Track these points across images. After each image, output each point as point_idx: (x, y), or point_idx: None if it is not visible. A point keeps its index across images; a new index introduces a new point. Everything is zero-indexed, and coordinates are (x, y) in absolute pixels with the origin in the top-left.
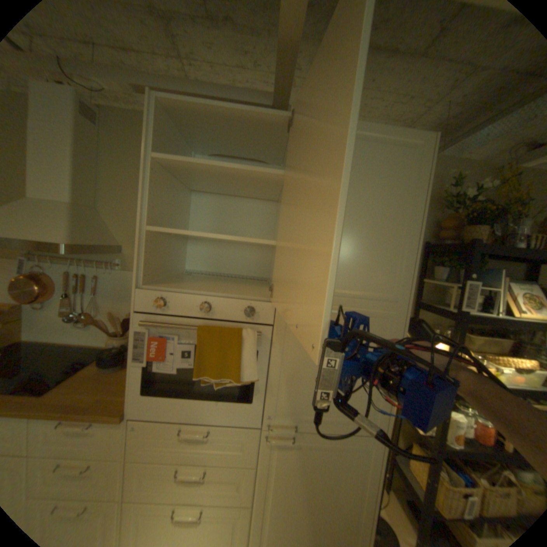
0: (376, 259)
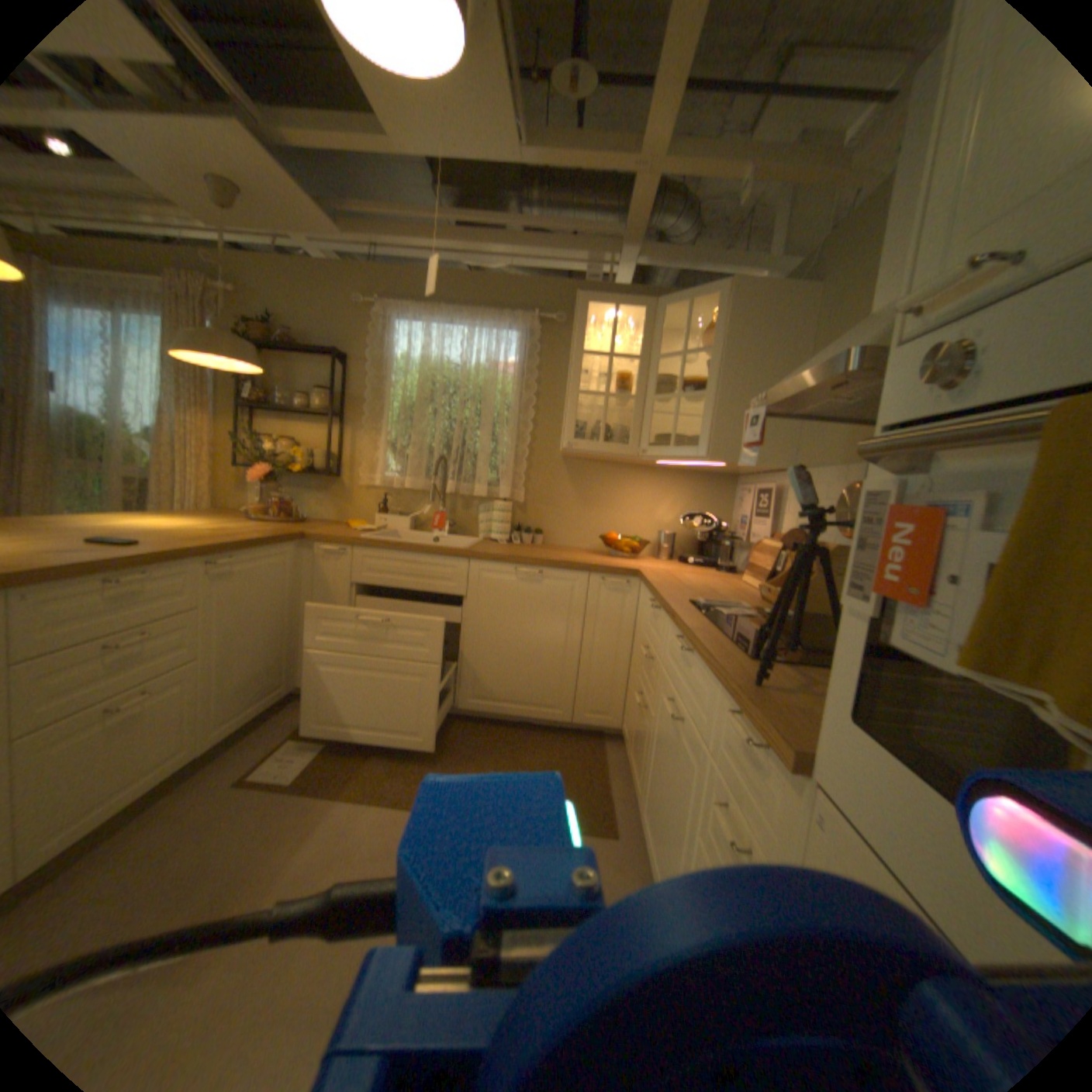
0: None
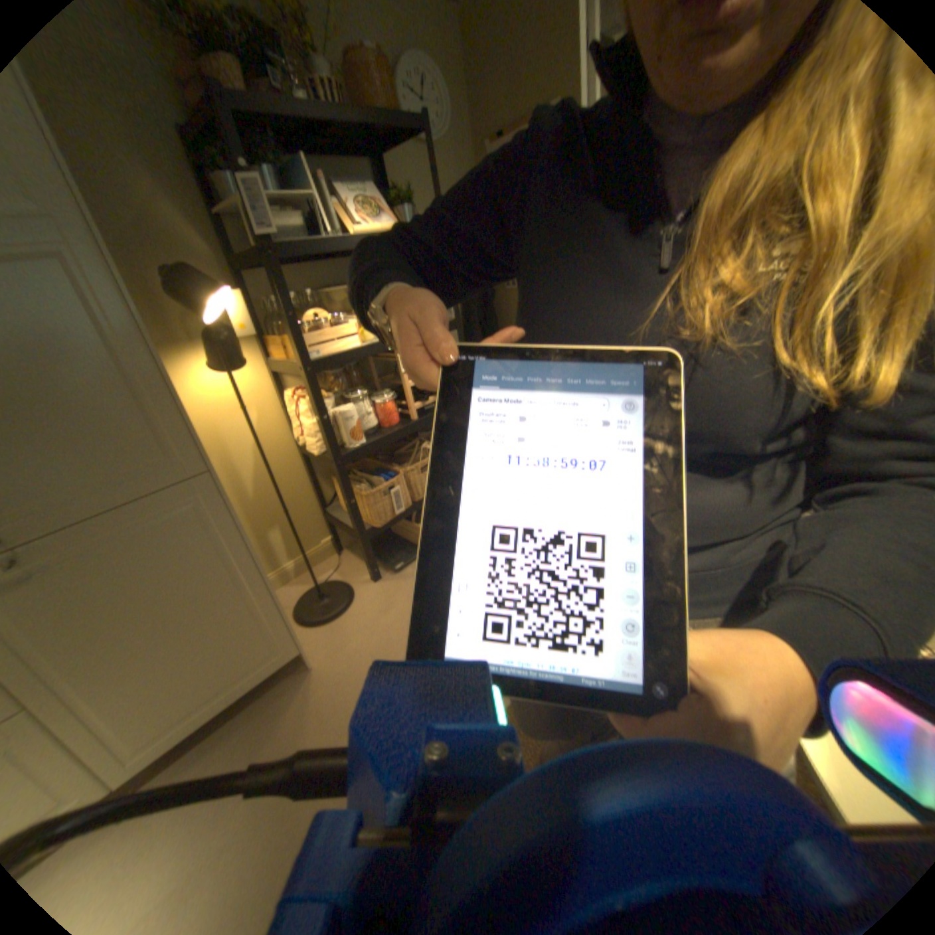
0: None
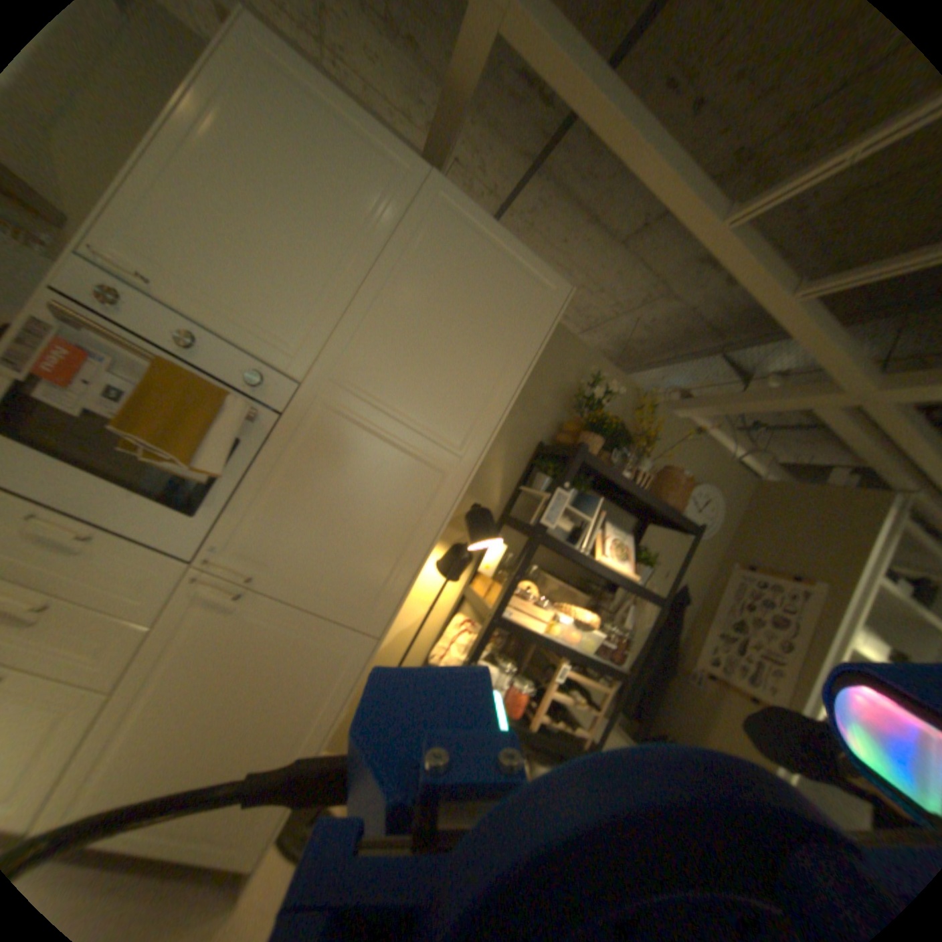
0: (457, 394)
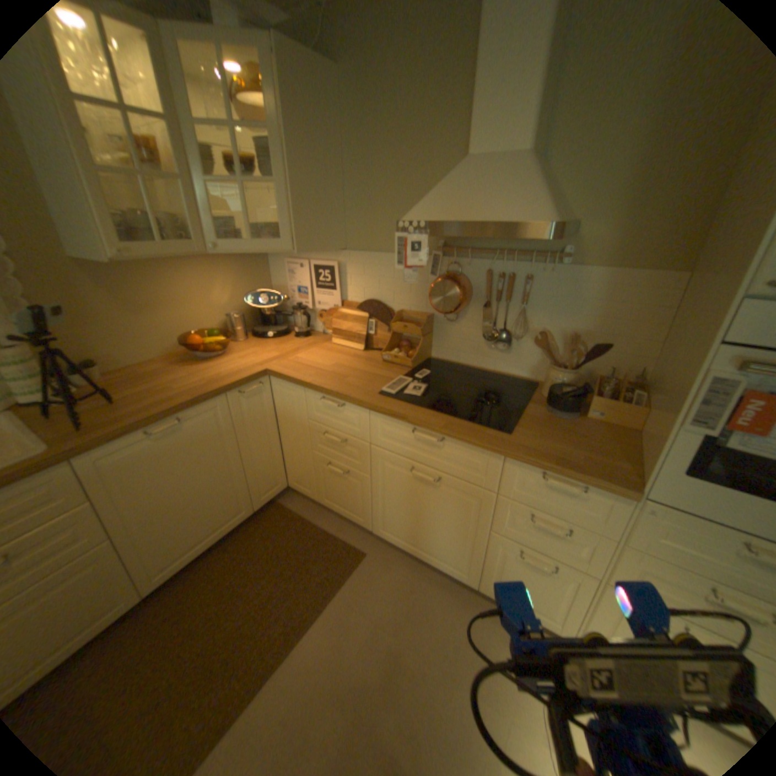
0: None
